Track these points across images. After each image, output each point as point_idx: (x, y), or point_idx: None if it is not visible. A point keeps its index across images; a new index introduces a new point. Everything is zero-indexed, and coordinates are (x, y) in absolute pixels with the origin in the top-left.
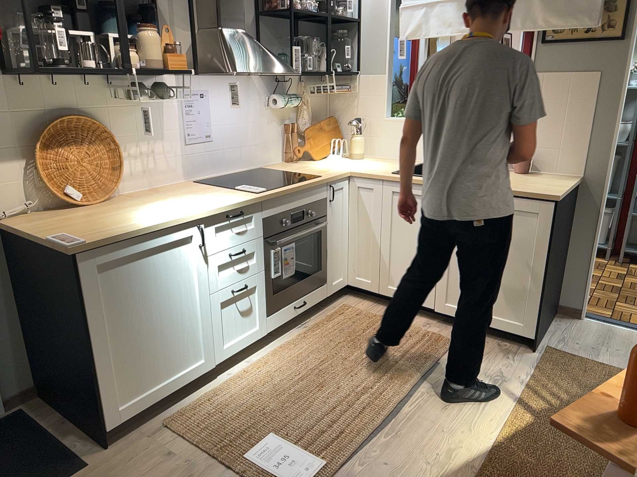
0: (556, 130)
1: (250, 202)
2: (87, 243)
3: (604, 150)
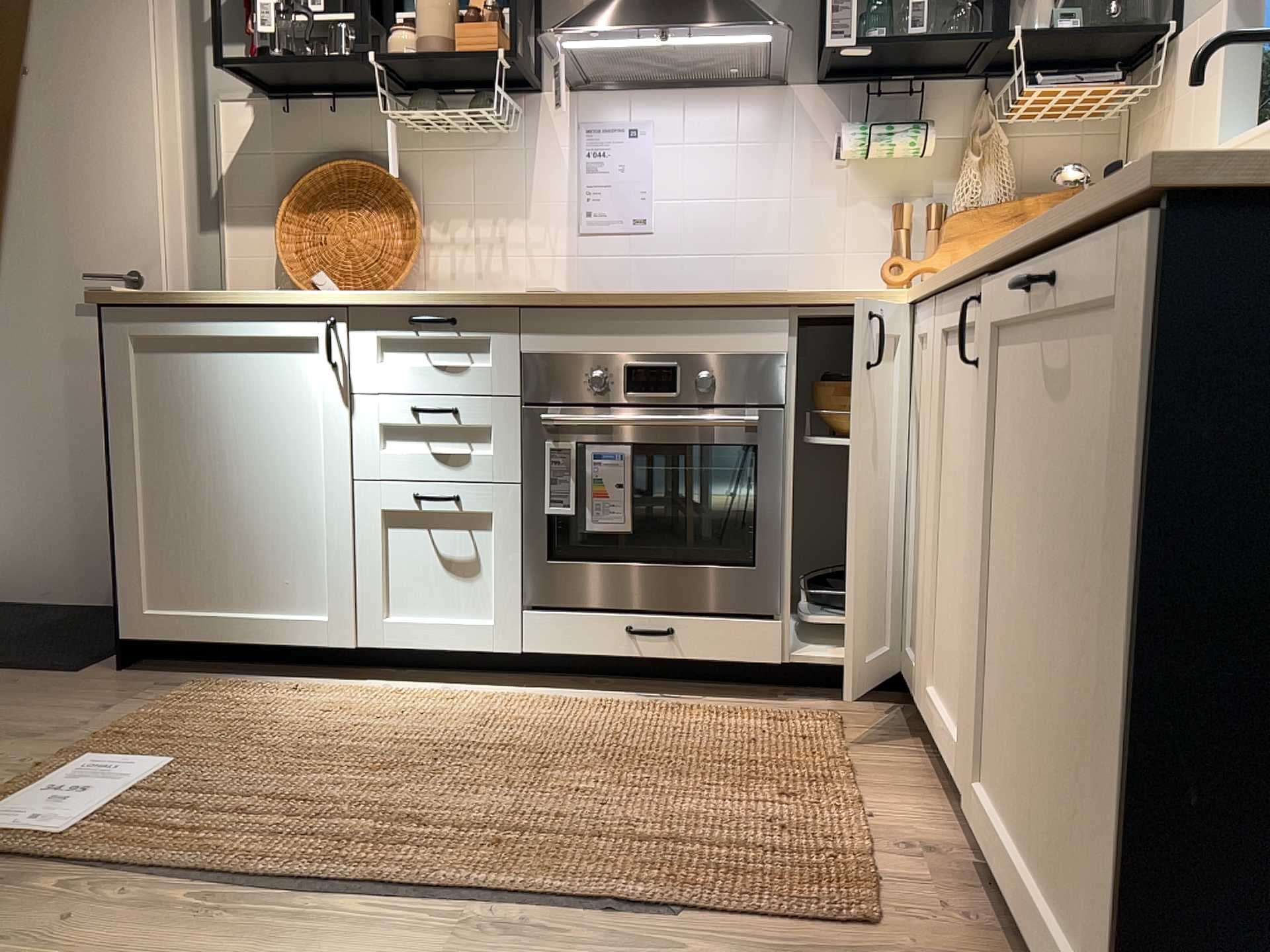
0: None
1: (474, 300)
2: (114, 292)
3: None
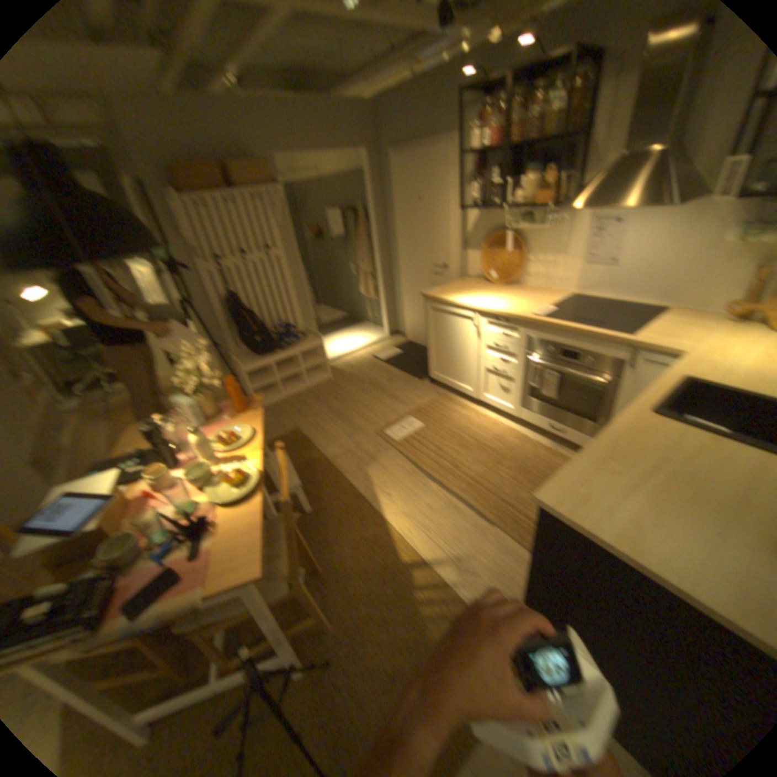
0: None
1: (514, 317)
2: (427, 296)
3: None
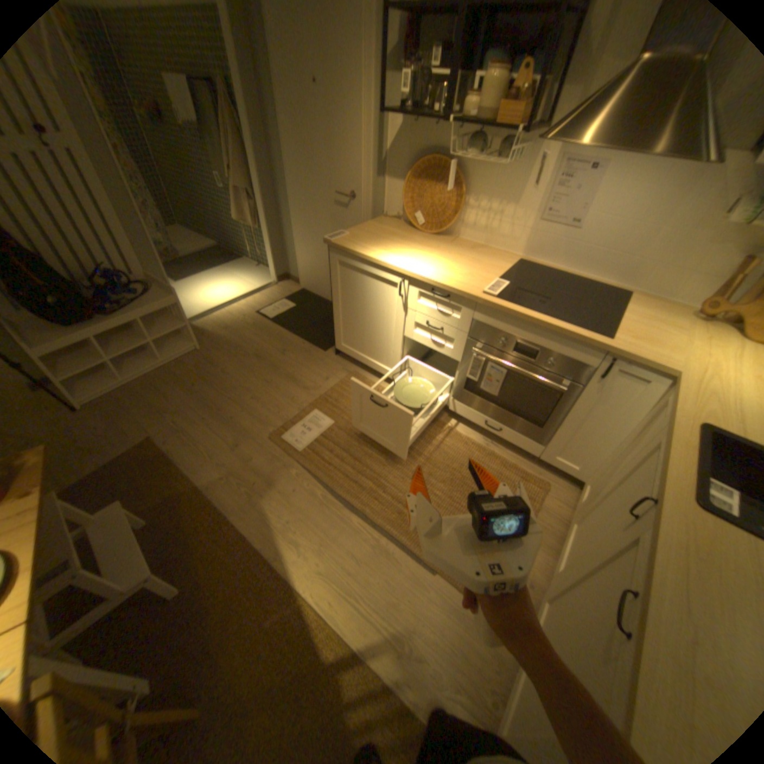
0: None
1: (458, 292)
2: (332, 242)
3: None
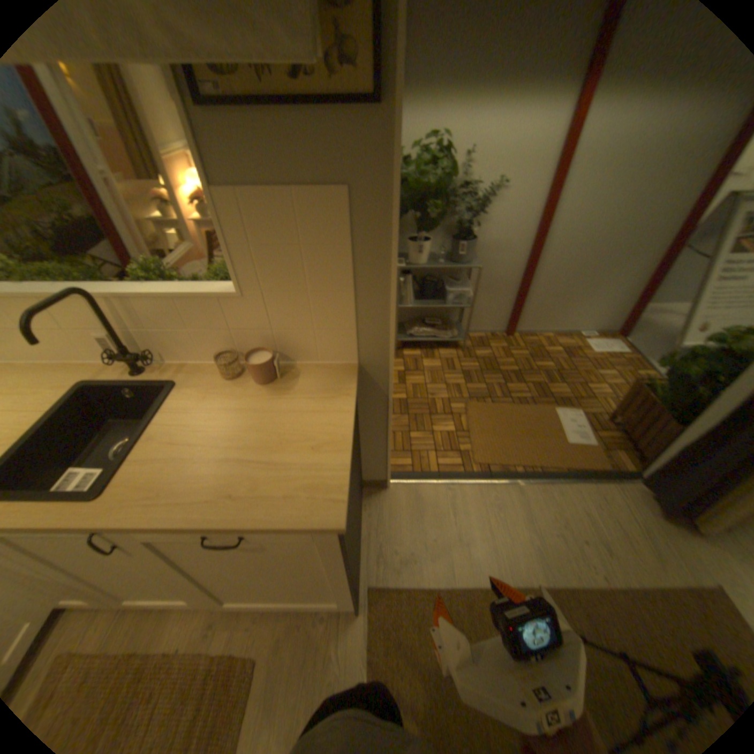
0: (299, 301)
1: None
2: None
3: (380, 326)
